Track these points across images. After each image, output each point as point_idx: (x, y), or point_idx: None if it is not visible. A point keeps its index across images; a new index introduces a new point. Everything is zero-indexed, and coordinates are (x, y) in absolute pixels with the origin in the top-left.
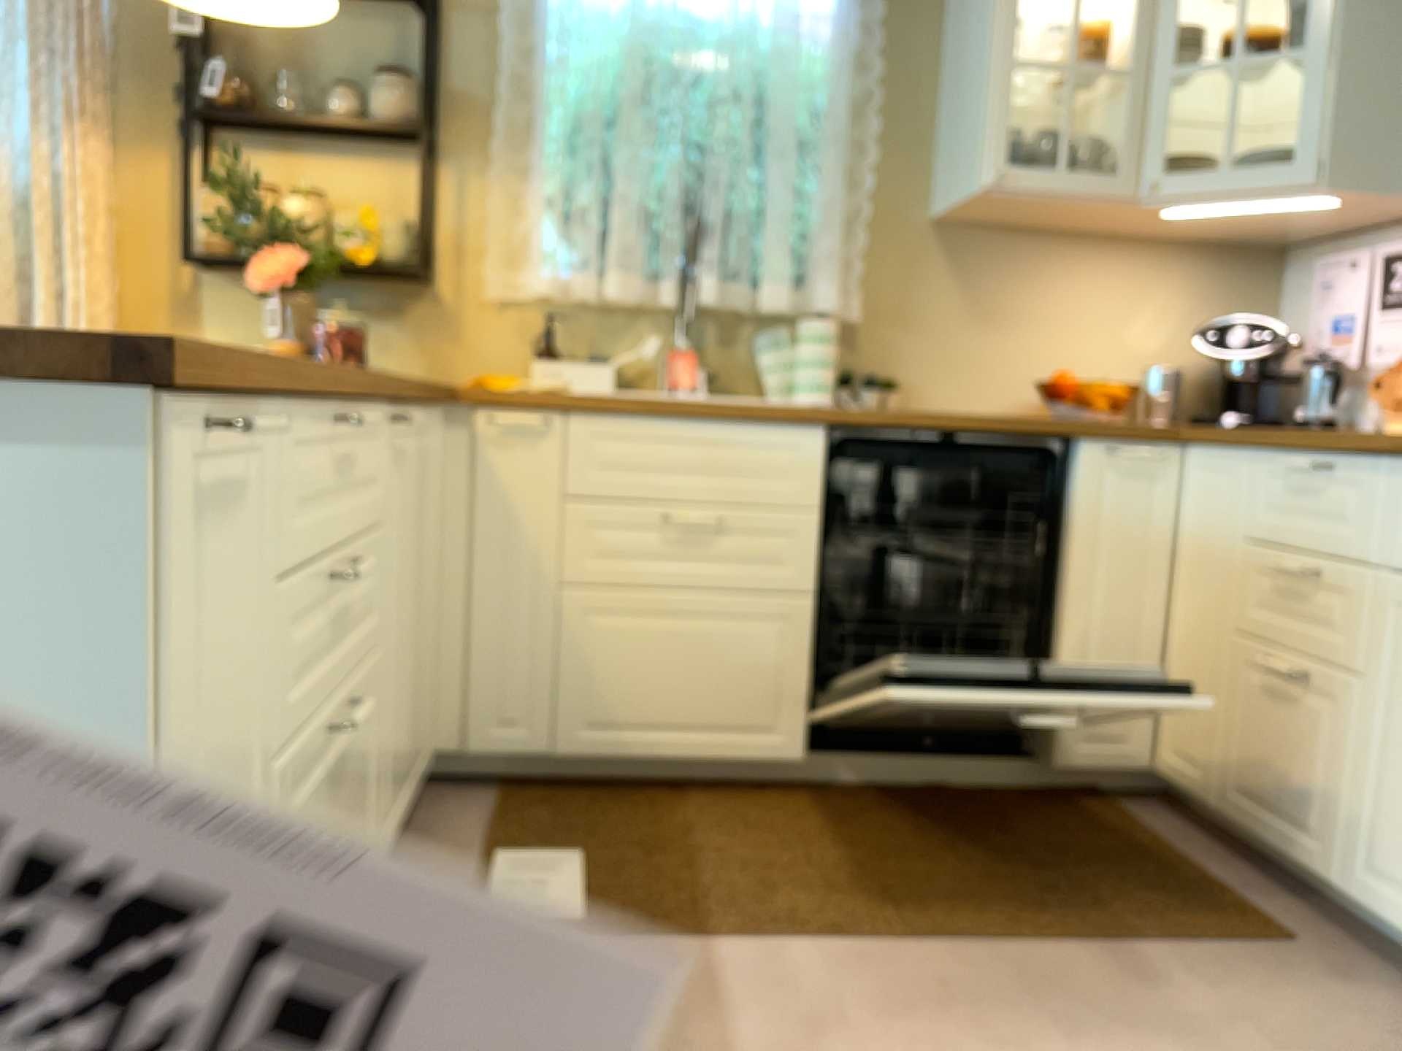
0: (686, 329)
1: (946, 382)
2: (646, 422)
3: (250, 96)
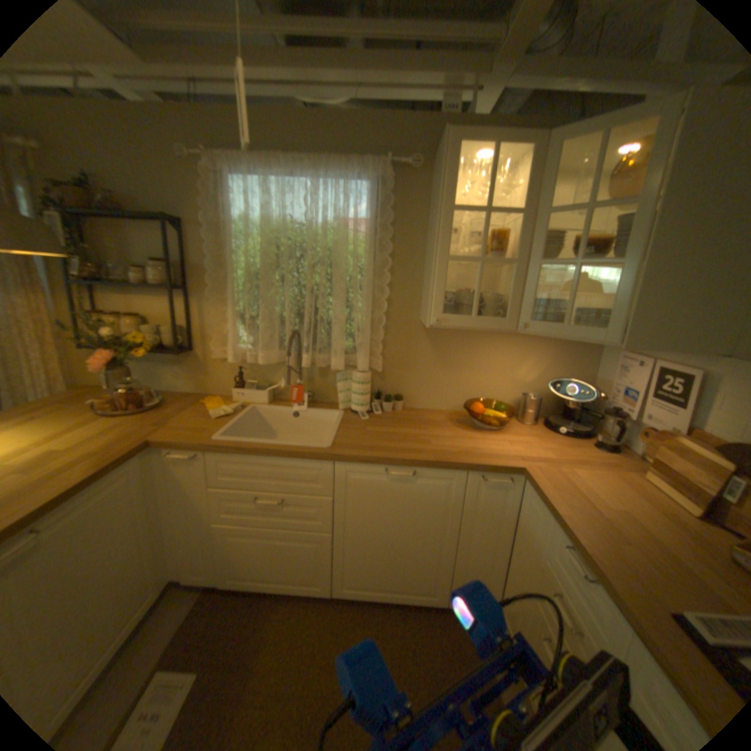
0: (299, 376)
1: (425, 395)
2: (242, 458)
3: (92, 272)
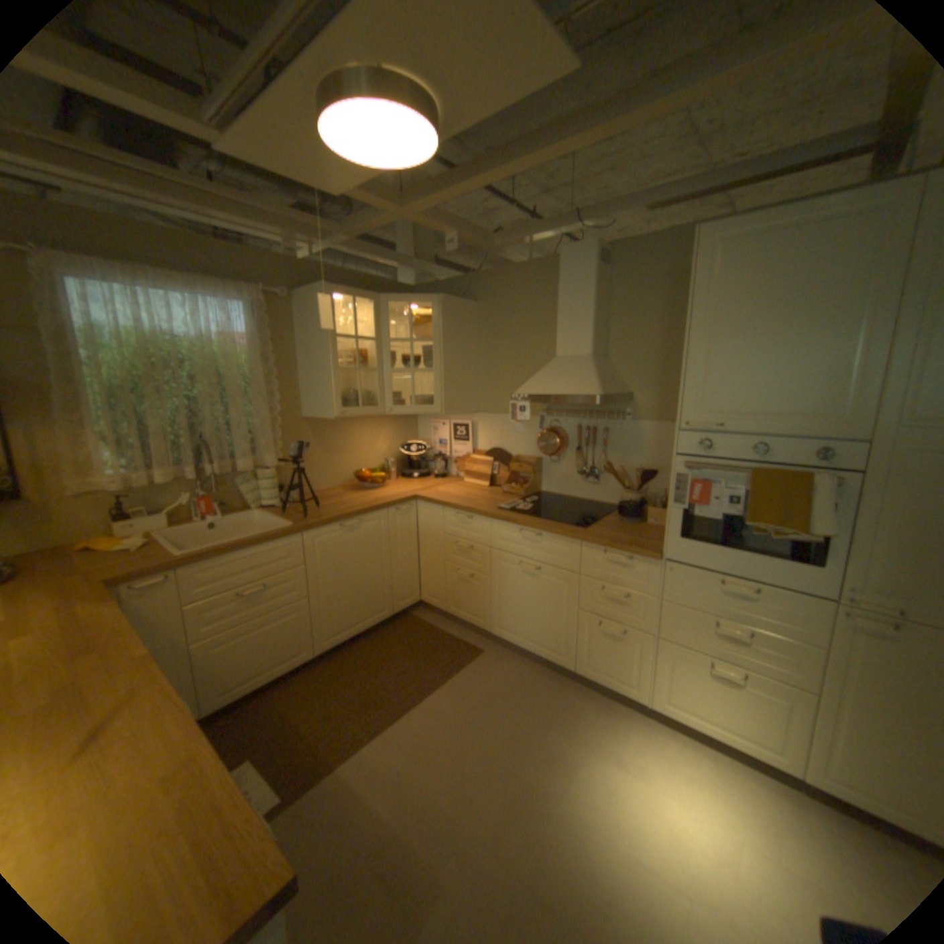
0: (202, 489)
1: (317, 480)
2: (220, 560)
3: None
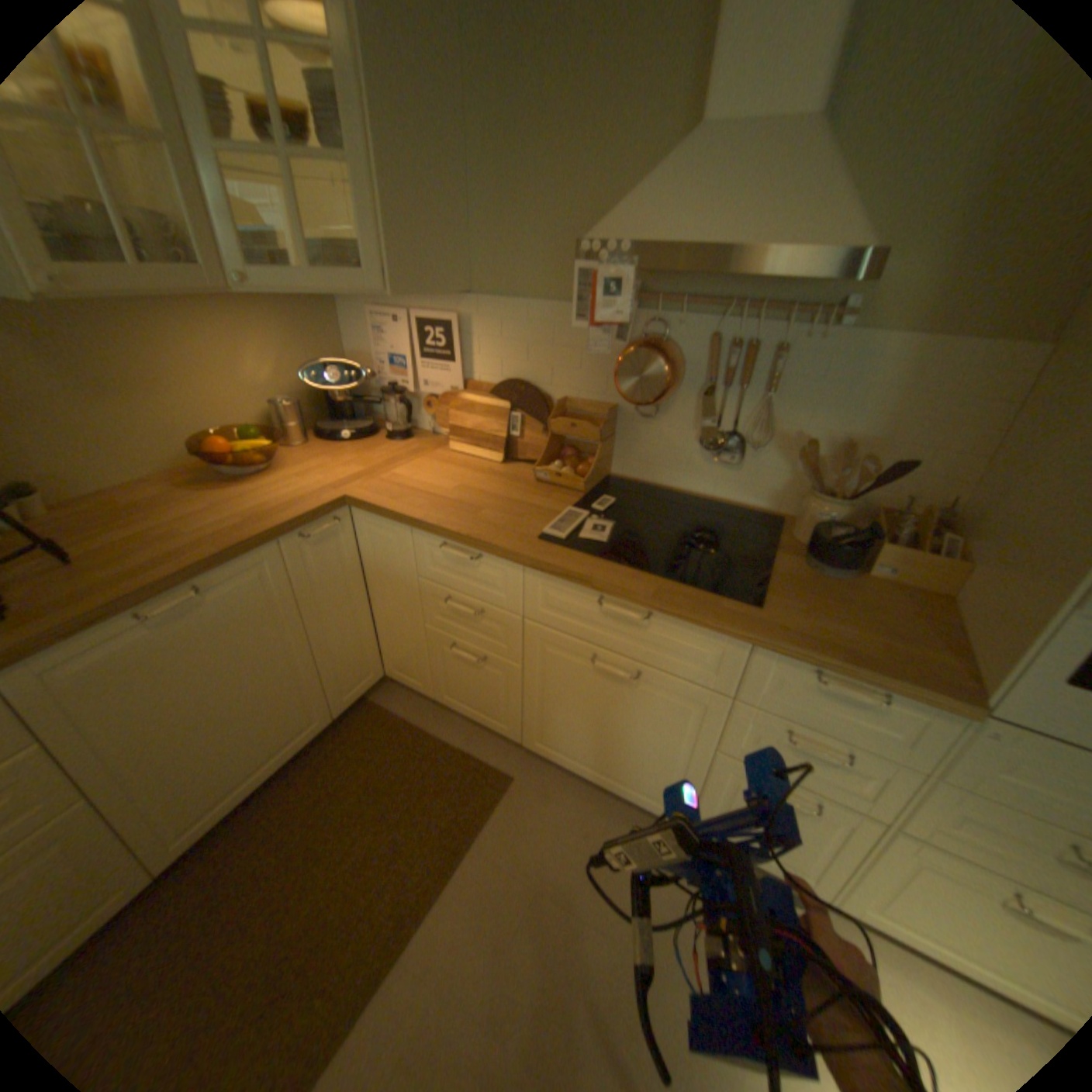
0: None
1: (86, 464)
2: None
3: None
